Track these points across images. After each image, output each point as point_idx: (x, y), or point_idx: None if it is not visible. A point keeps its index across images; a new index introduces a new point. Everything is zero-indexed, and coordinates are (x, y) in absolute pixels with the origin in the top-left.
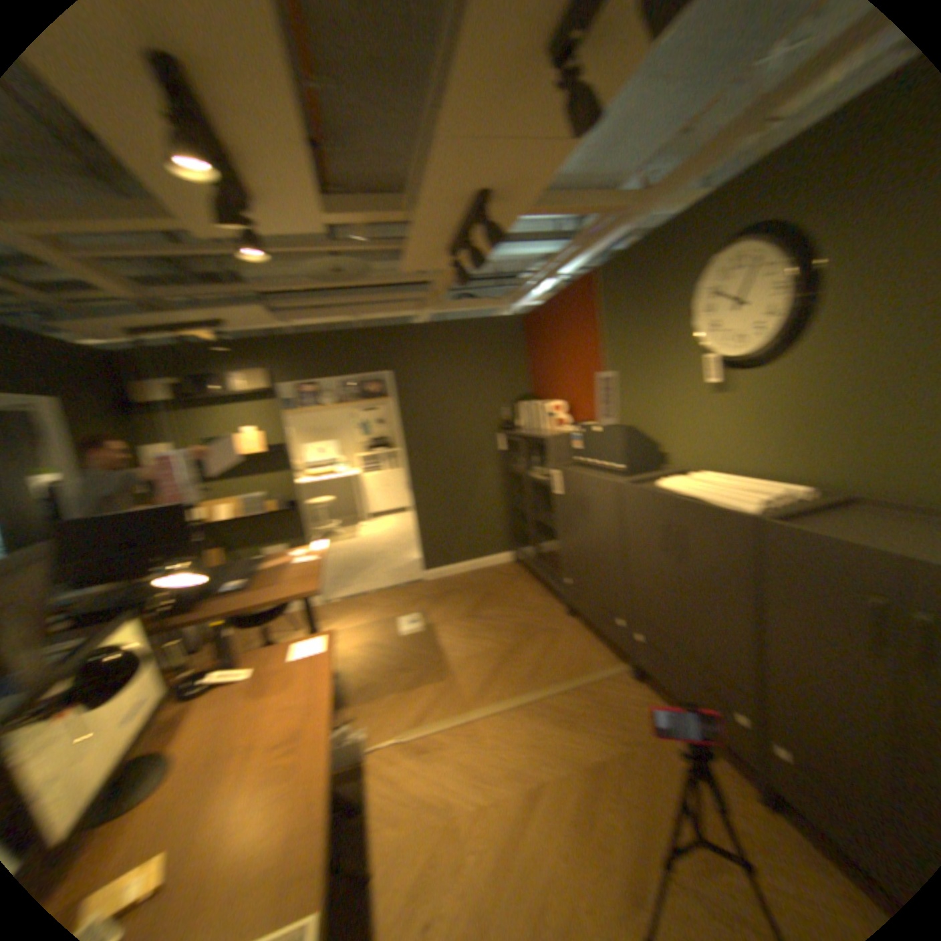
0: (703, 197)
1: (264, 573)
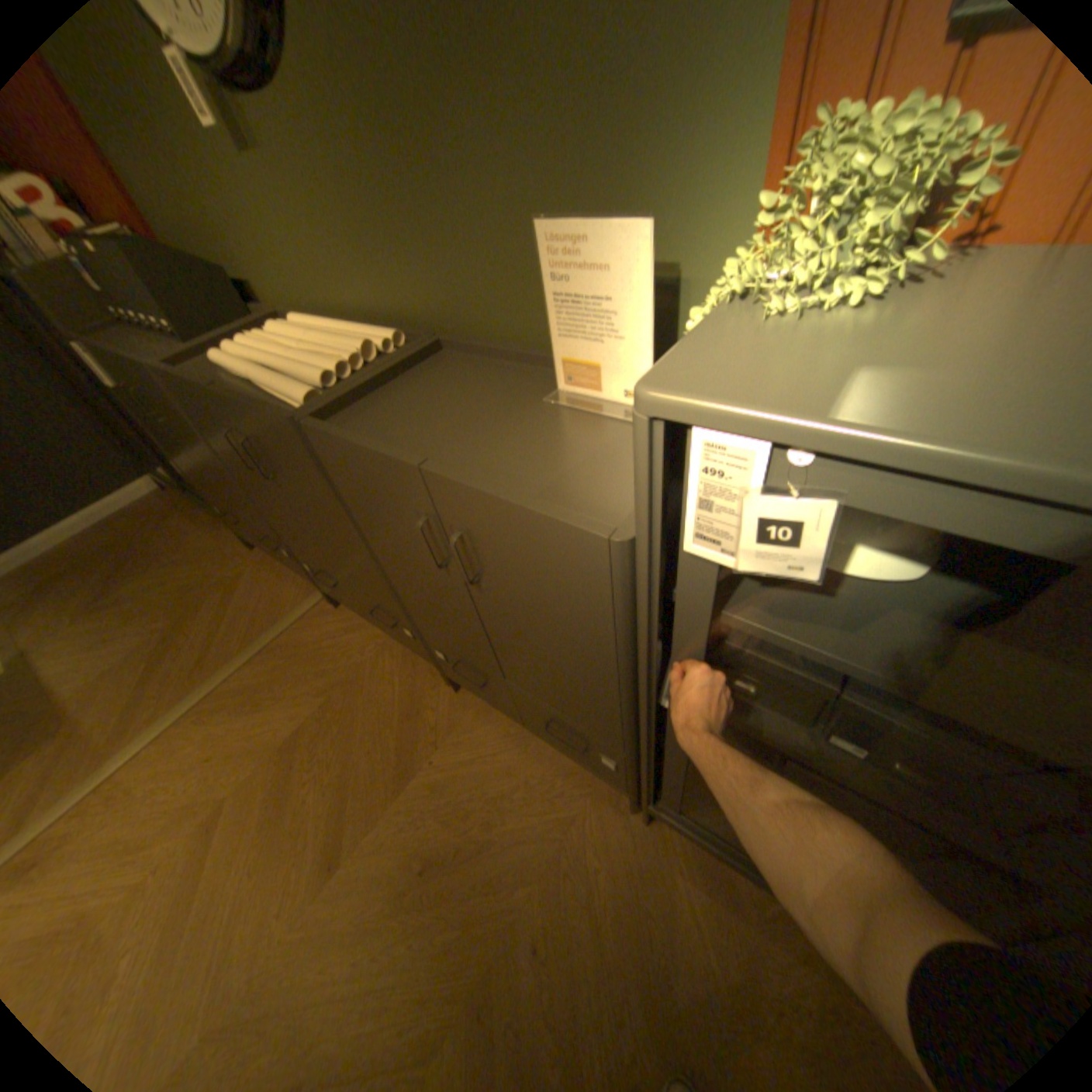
0: None
1: None
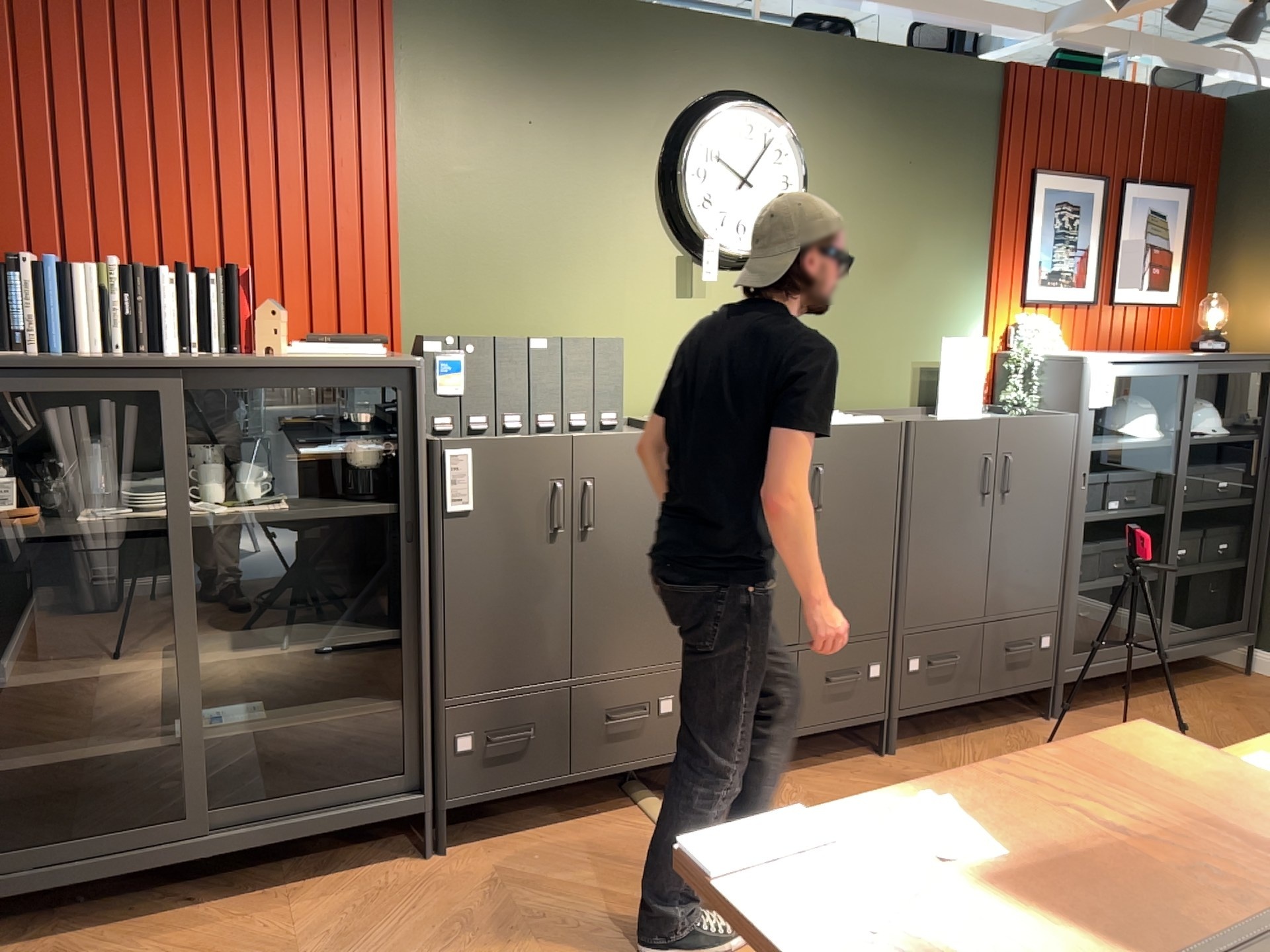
0: (683, 13)
1: (1139, 946)
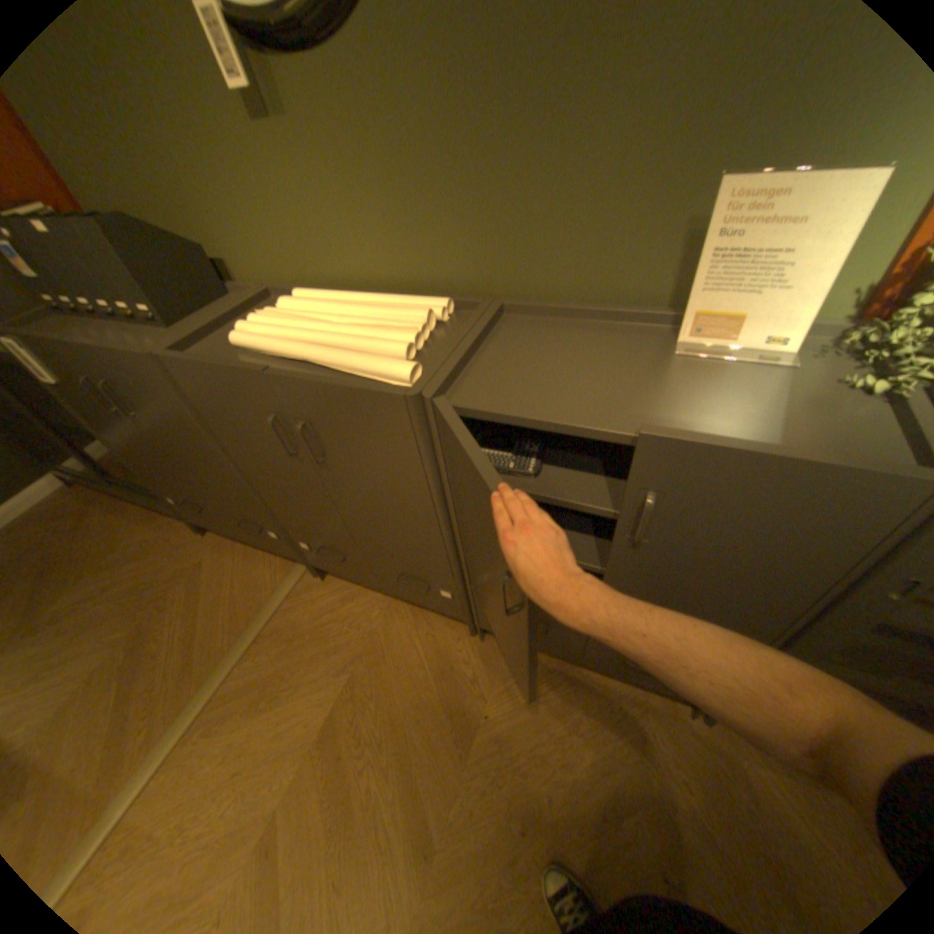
0: None
1: None
